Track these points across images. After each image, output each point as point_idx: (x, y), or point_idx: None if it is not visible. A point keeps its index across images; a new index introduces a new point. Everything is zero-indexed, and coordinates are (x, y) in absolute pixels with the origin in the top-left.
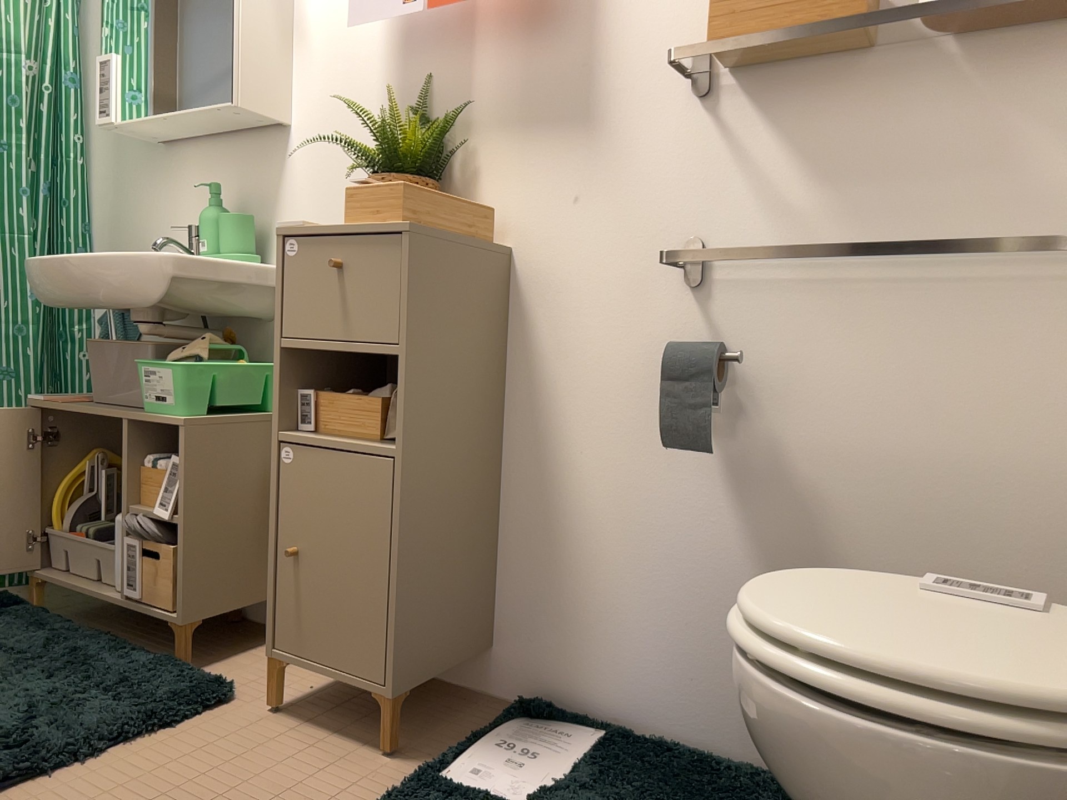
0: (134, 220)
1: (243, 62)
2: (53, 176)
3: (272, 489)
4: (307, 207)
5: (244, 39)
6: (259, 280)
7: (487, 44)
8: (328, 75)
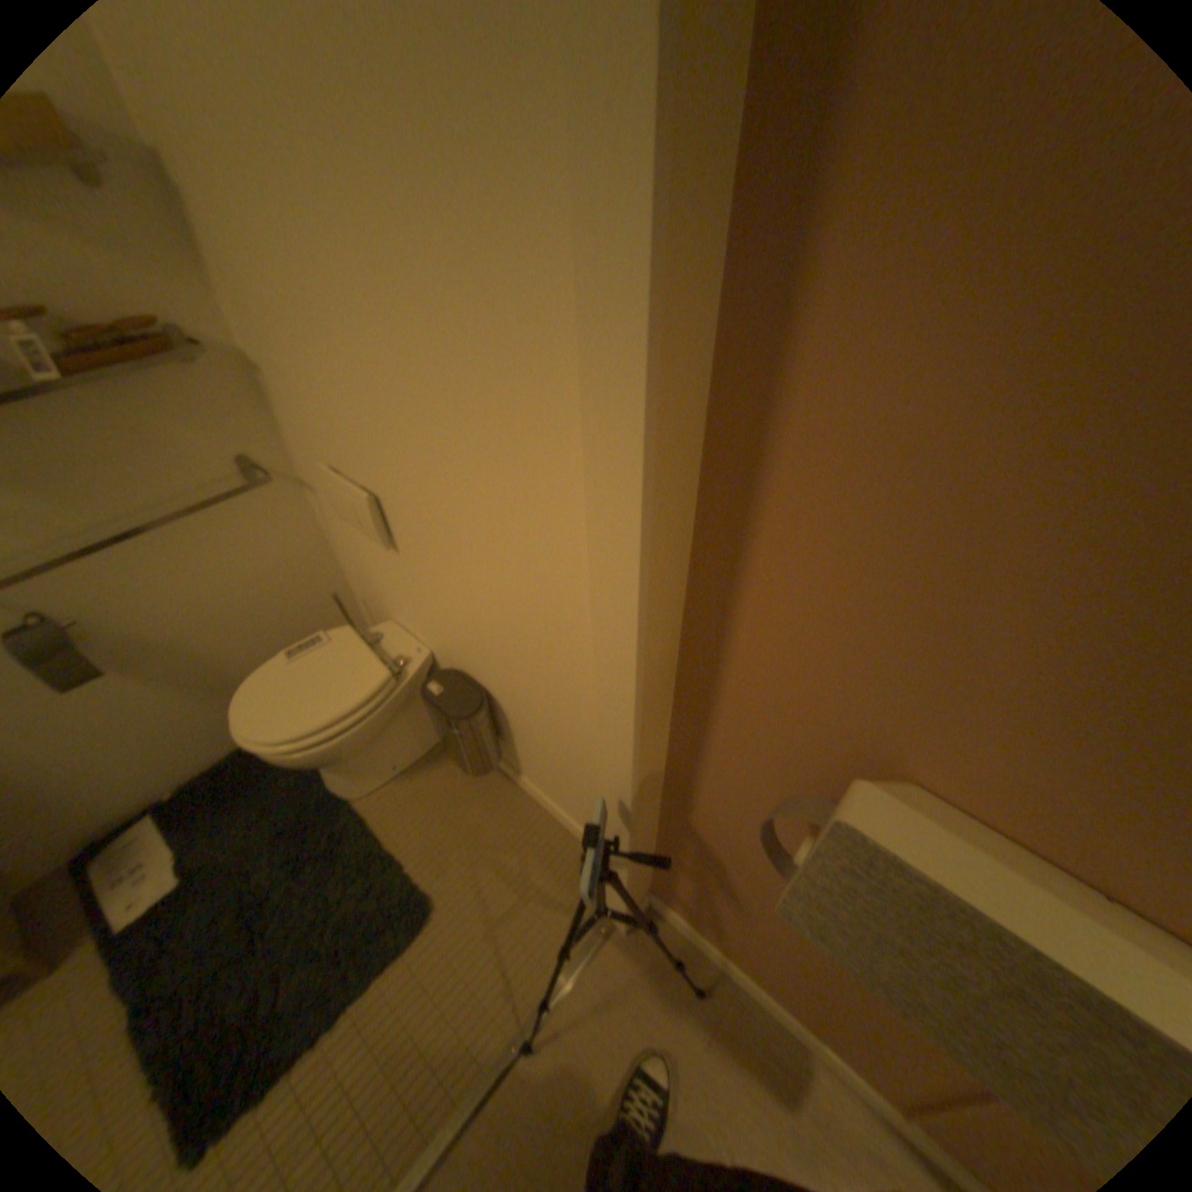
0: None
1: None
2: None
3: None
4: None
5: None
6: None
7: None
8: None
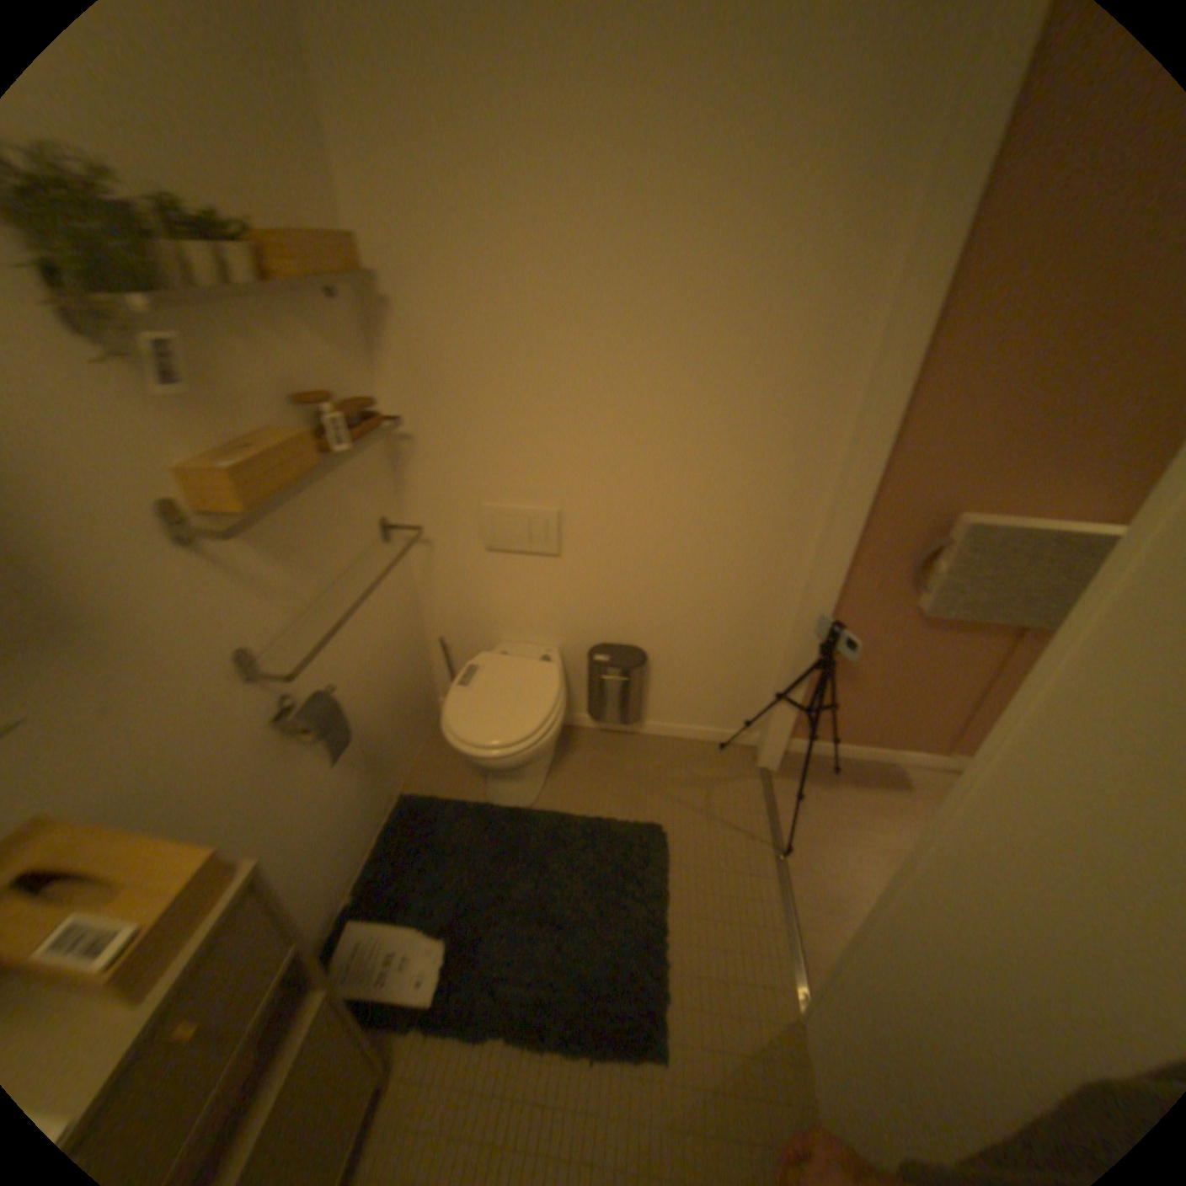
0: None
1: None
2: None
3: None
4: None
5: None
6: None
7: None
8: None
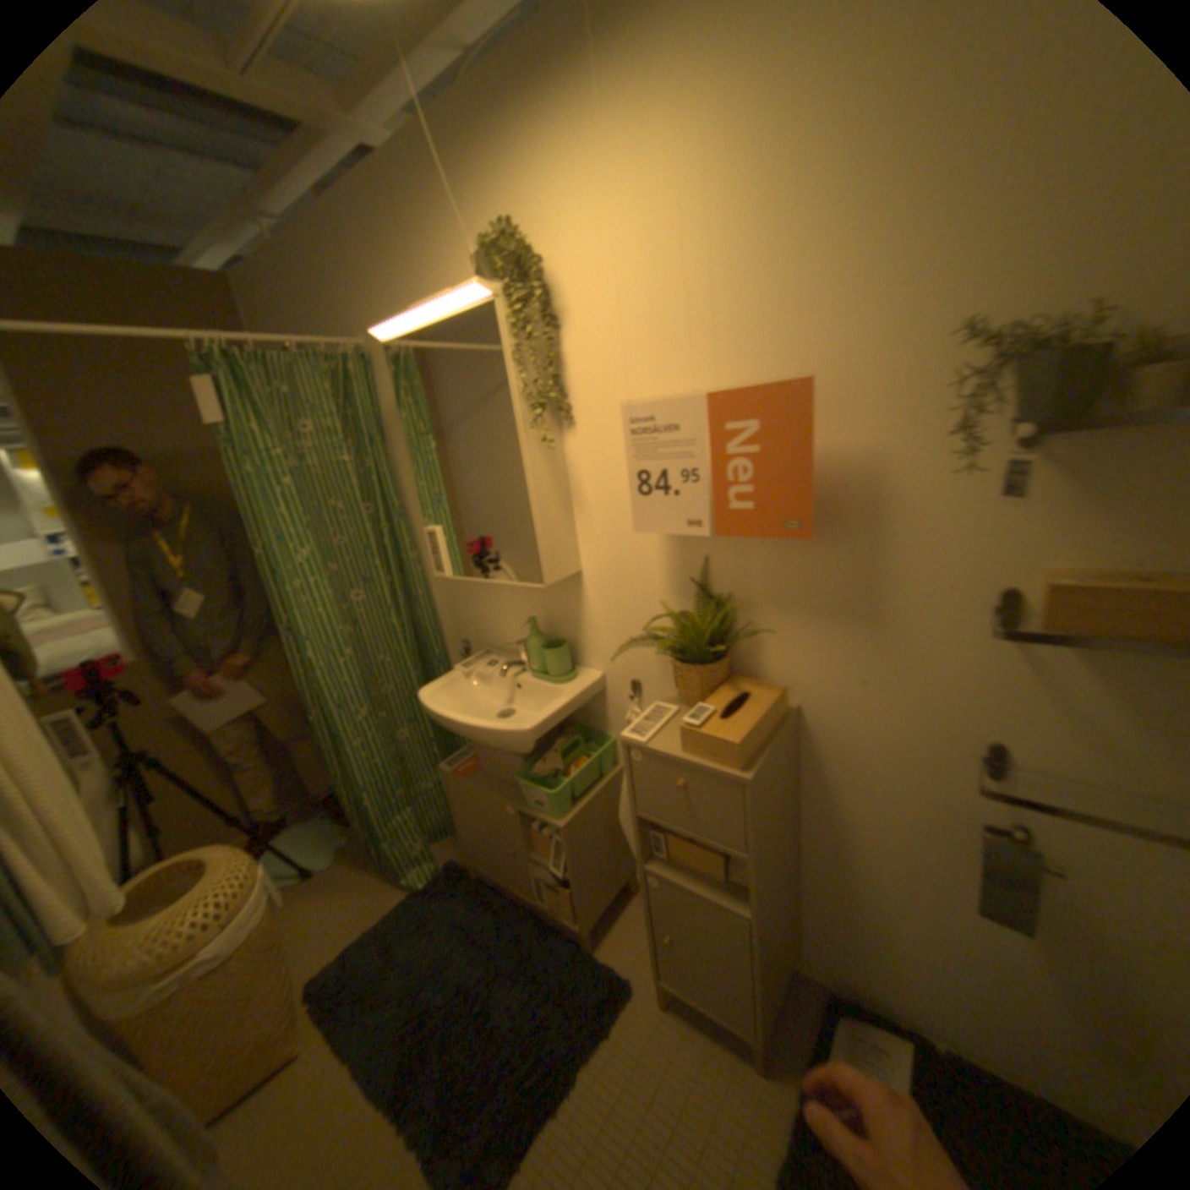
0: (463, 611)
1: (543, 550)
2: (395, 569)
3: (644, 897)
4: (605, 633)
5: (540, 532)
6: (583, 699)
7: (762, 540)
8: (607, 538)
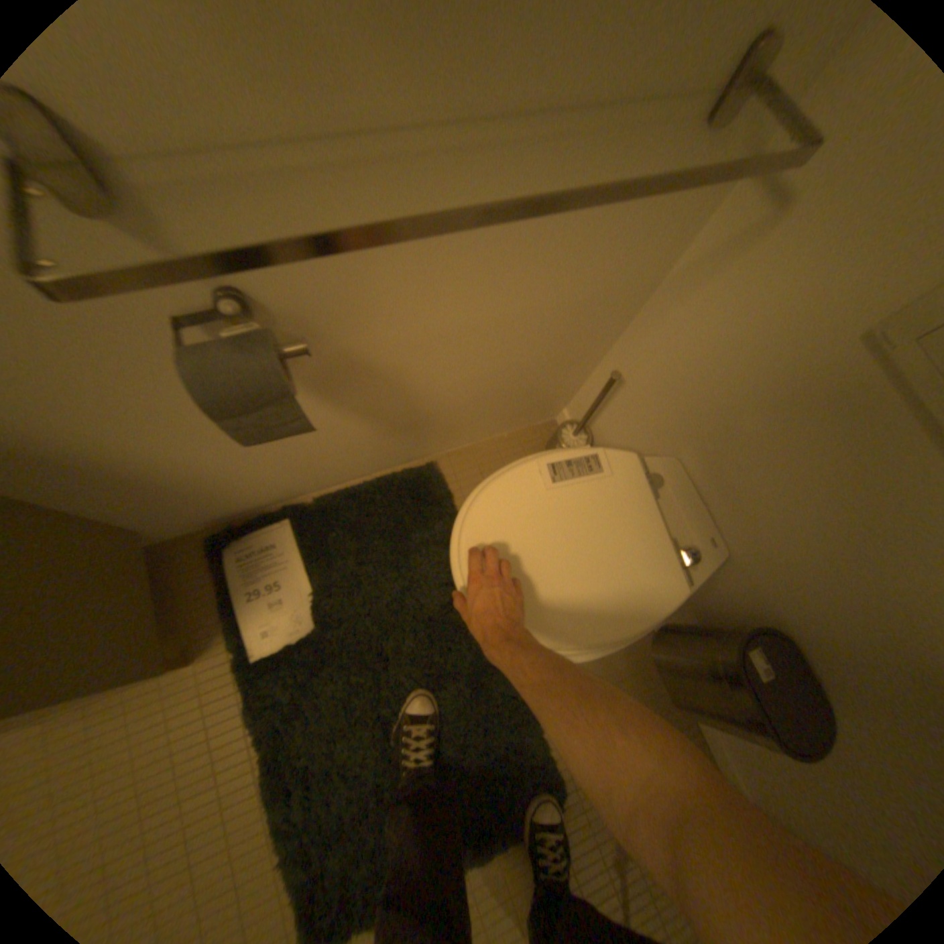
0: None
1: None
2: None
3: None
4: None
5: None
6: None
7: None
8: None
